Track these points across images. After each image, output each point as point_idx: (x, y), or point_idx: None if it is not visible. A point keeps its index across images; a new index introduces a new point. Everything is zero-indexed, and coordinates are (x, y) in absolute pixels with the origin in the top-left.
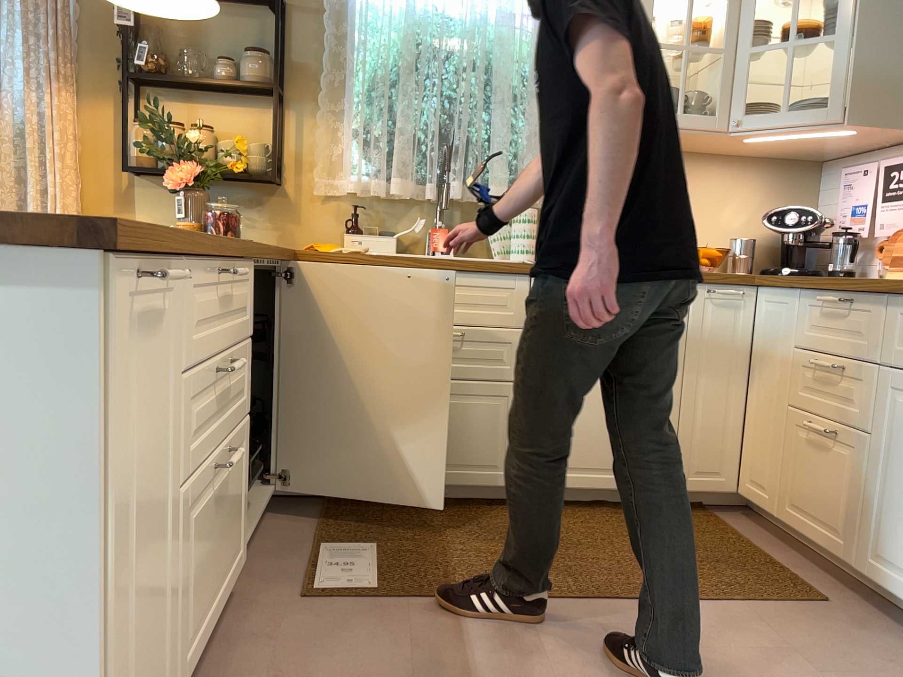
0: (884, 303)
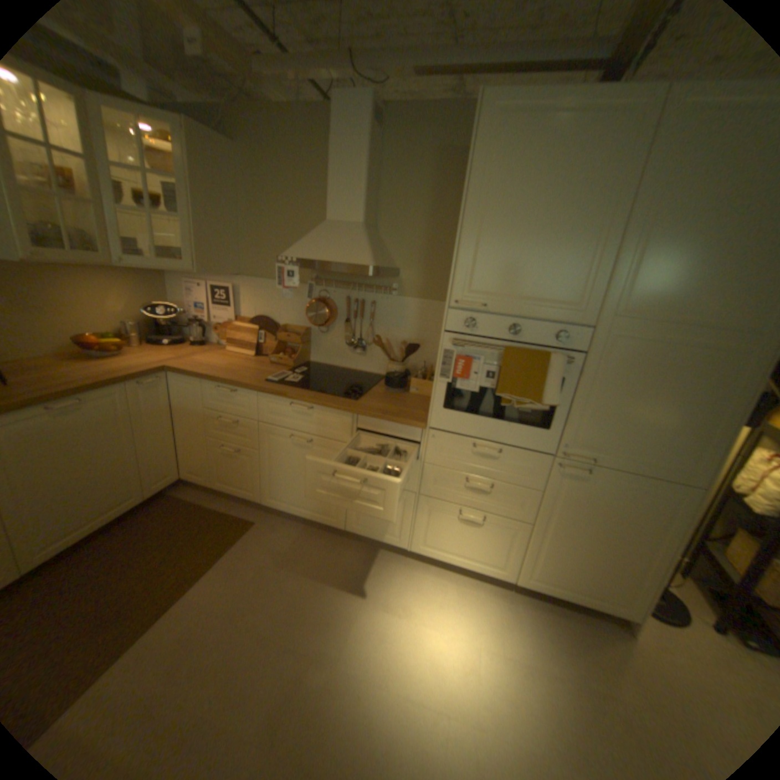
0: (254, 394)
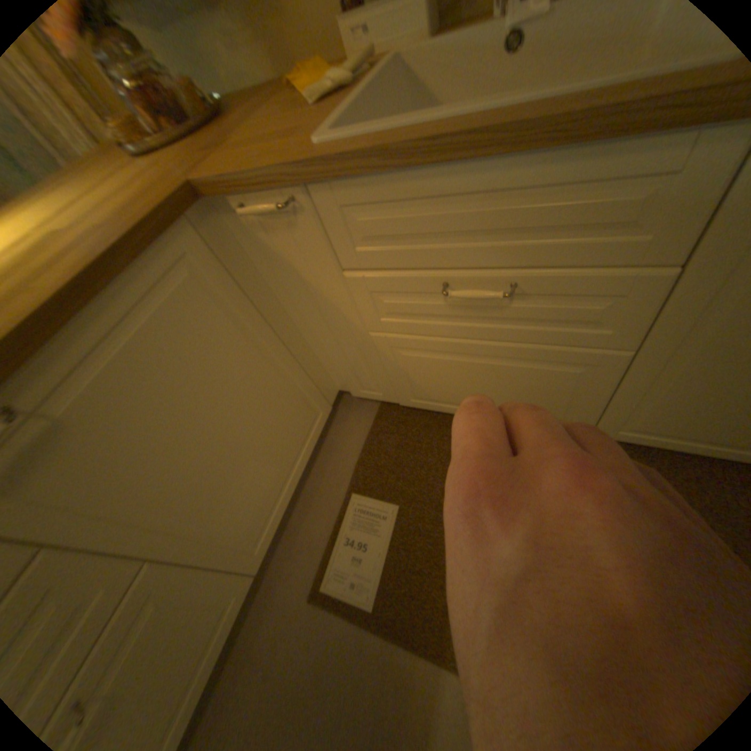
0: None
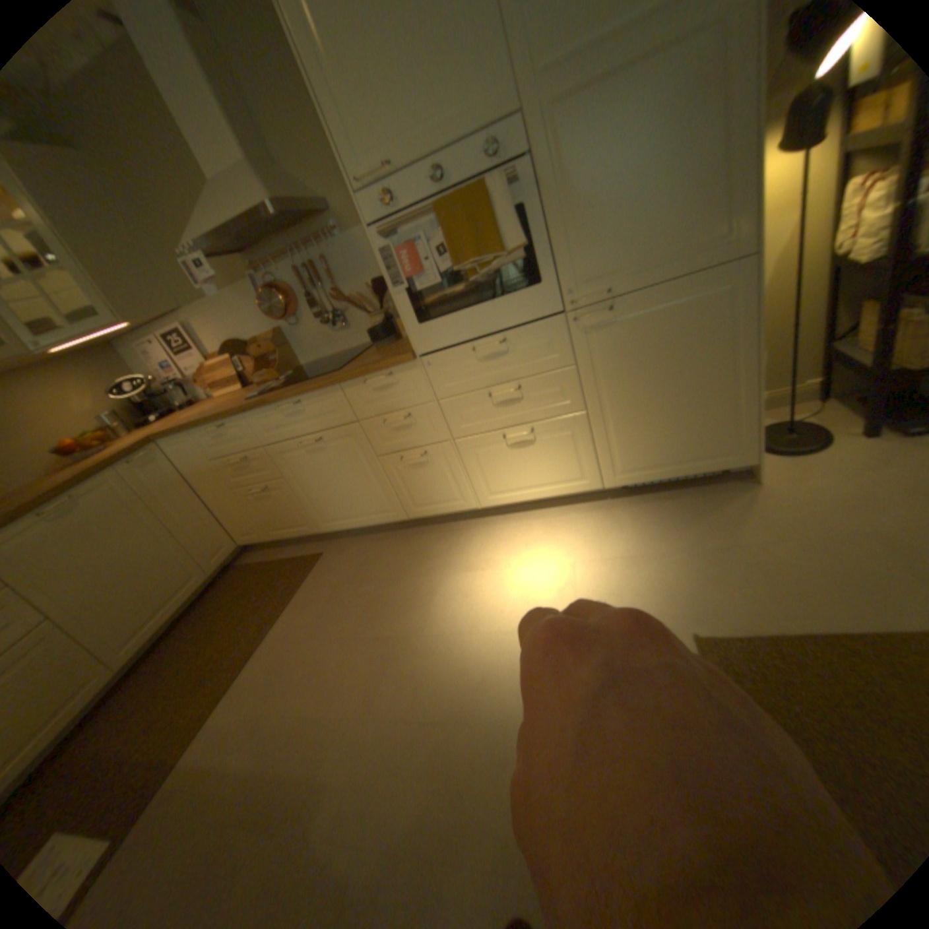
0: (241, 418)
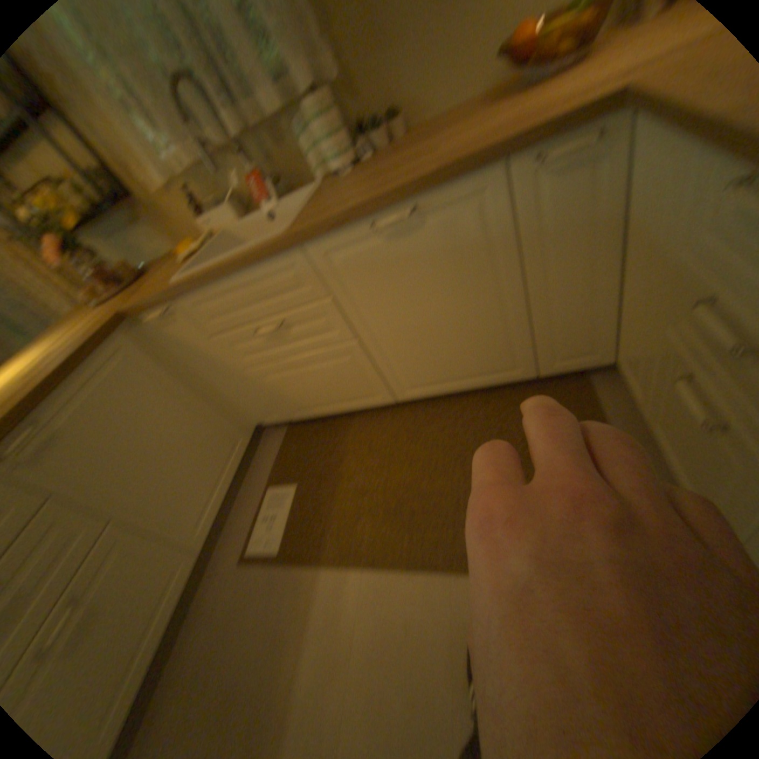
0: None
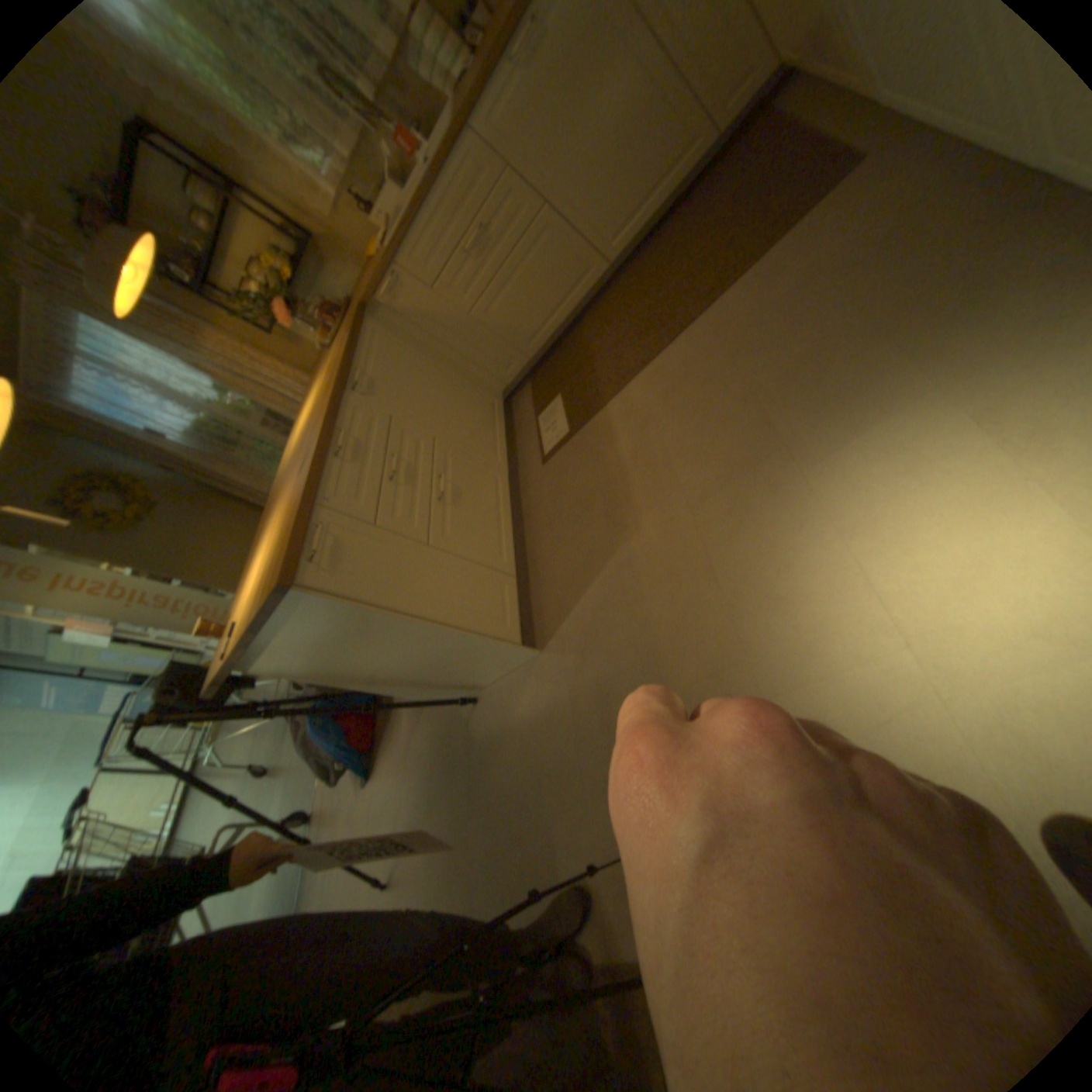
0: None
